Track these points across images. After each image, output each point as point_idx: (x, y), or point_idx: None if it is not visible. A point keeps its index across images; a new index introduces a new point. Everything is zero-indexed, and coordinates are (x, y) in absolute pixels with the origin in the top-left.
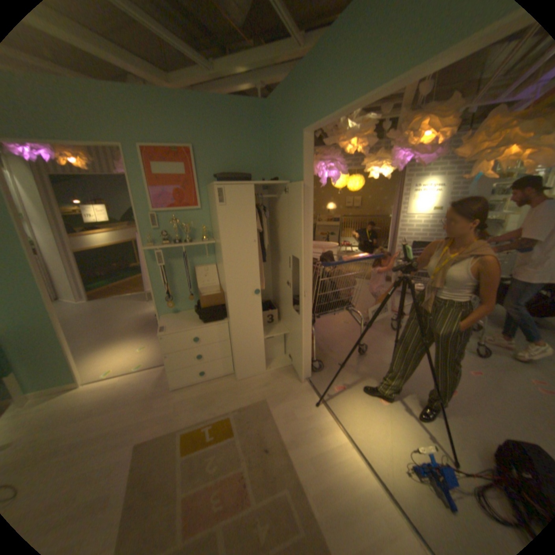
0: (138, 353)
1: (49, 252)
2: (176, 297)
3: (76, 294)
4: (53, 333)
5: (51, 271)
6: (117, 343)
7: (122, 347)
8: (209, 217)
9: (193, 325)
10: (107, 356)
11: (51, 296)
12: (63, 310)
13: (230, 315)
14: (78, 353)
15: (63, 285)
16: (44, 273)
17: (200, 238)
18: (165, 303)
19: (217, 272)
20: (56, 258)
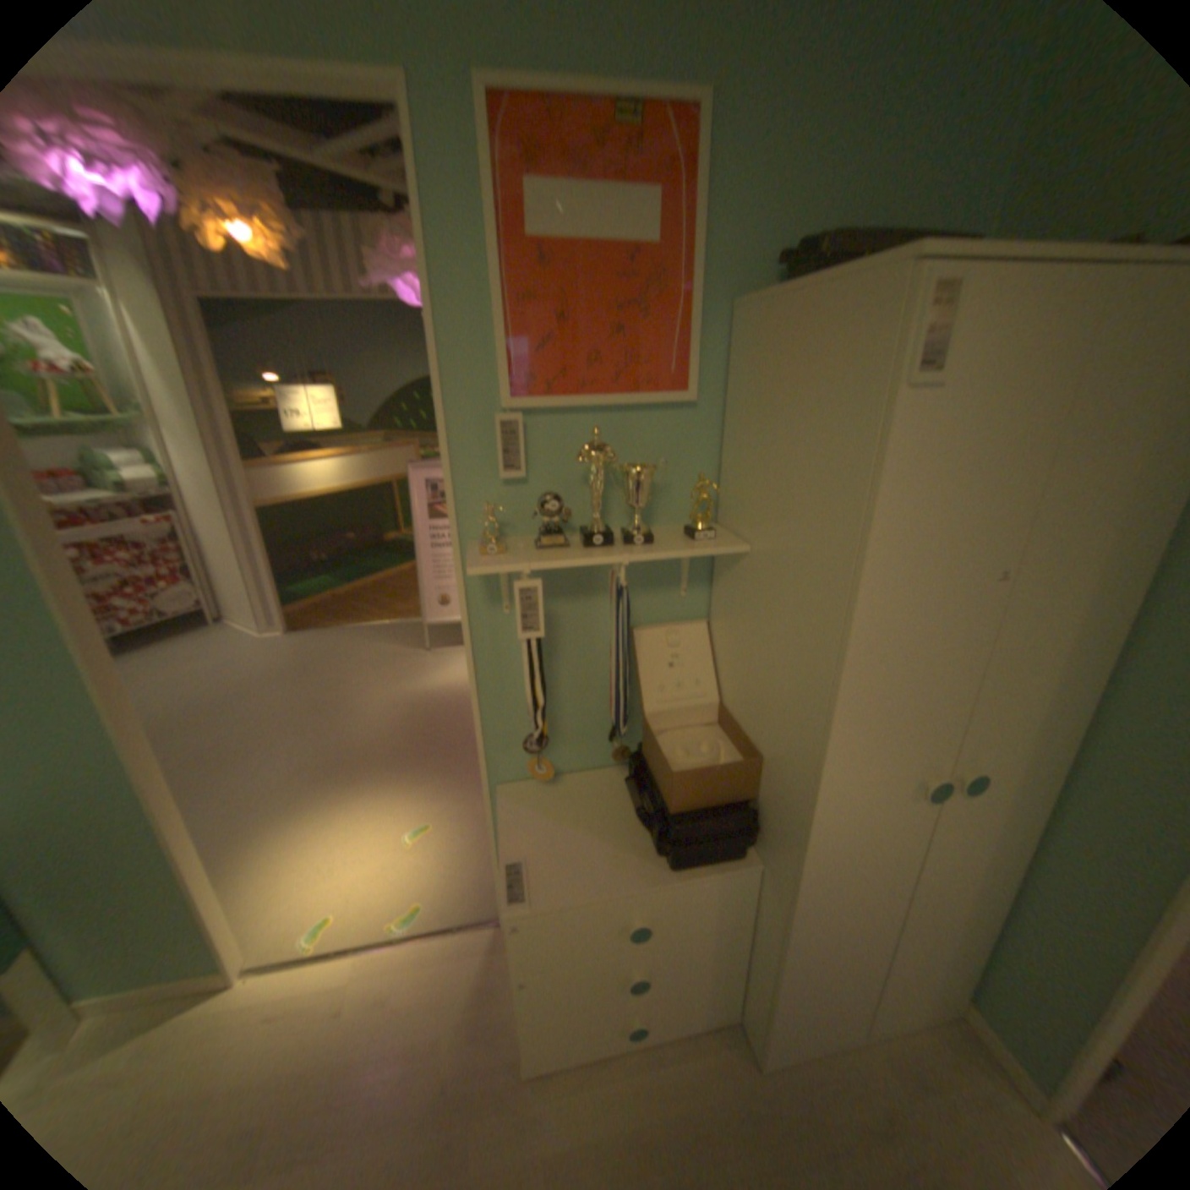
0: (409, 847)
1: (198, 499)
2: (557, 725)
3: (260, 611)
4: (148, 832)
5: (204, 547)
6: (351, 792)
7: (365, 813)
8: (720, 432)
9: (632, 865)
10: (323, 844)
11: (205, 608)
12: (229, 649)
13: (808, 874)
14: (246, 814)
15: (231, 586)
16: (190, 552)
17: (670, 516)
18: (518, 745)
19: (710, 645)
20: (215, 518)
